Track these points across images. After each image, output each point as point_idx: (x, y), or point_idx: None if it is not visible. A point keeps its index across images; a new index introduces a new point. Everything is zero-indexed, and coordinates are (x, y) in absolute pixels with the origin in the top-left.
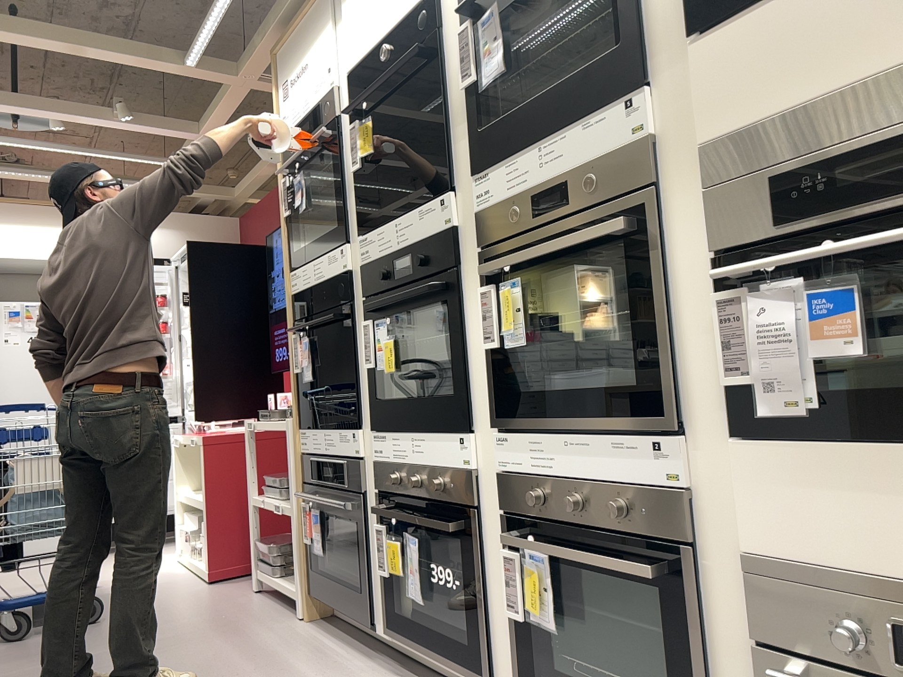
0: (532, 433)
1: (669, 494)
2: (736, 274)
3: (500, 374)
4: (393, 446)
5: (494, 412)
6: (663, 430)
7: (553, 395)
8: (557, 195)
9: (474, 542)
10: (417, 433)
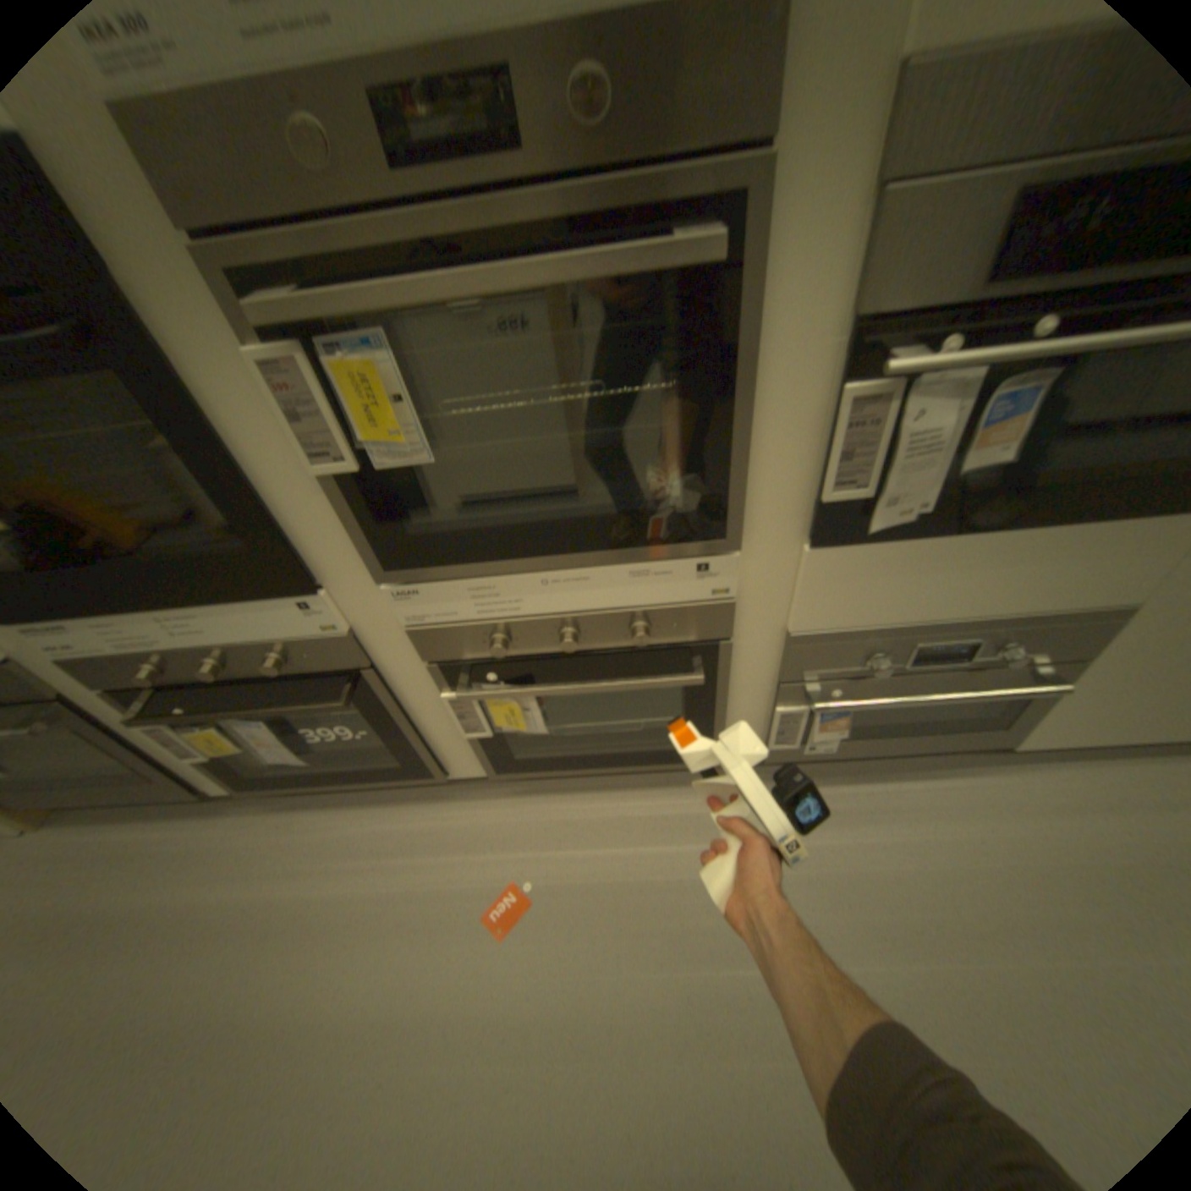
0: (469, 575)
1: (711, 606)
2: (924, 368)
3: (368, 506)
4: (100, 633)
5: (367, 558)
6: (714, 550)
7: (496, 520)
8: (464, 97)
9: (380, 695)
10: (161, 606)
